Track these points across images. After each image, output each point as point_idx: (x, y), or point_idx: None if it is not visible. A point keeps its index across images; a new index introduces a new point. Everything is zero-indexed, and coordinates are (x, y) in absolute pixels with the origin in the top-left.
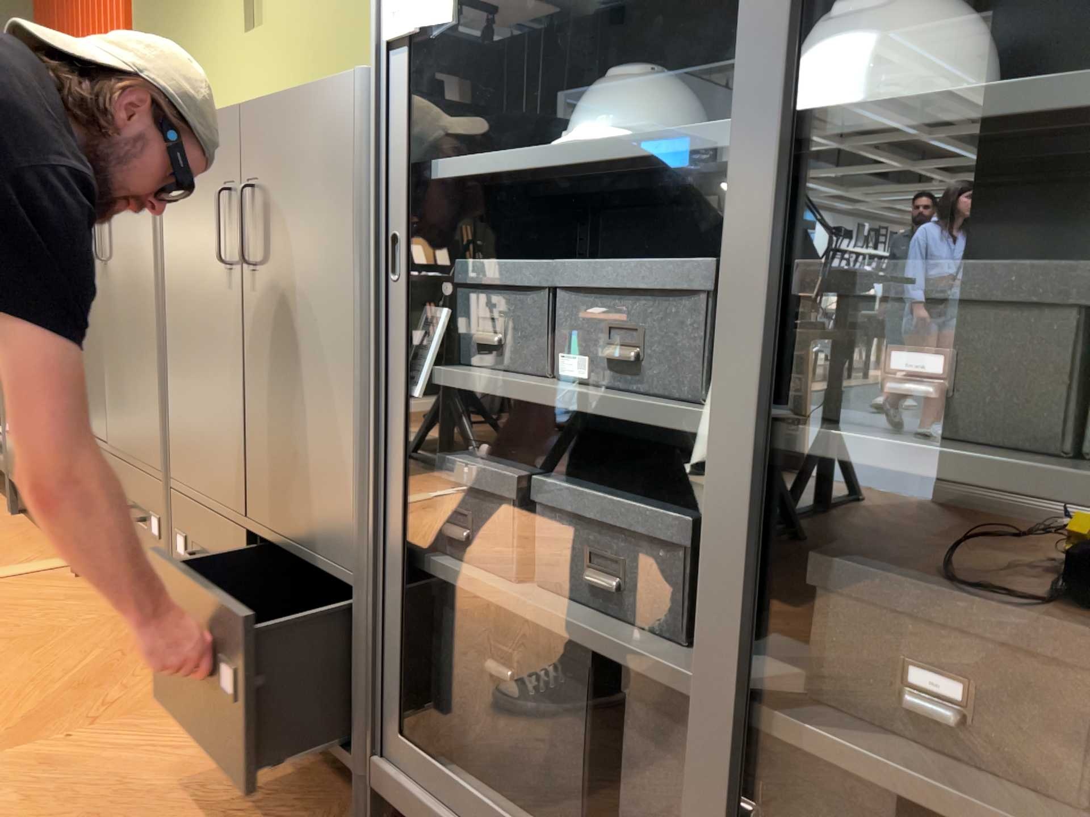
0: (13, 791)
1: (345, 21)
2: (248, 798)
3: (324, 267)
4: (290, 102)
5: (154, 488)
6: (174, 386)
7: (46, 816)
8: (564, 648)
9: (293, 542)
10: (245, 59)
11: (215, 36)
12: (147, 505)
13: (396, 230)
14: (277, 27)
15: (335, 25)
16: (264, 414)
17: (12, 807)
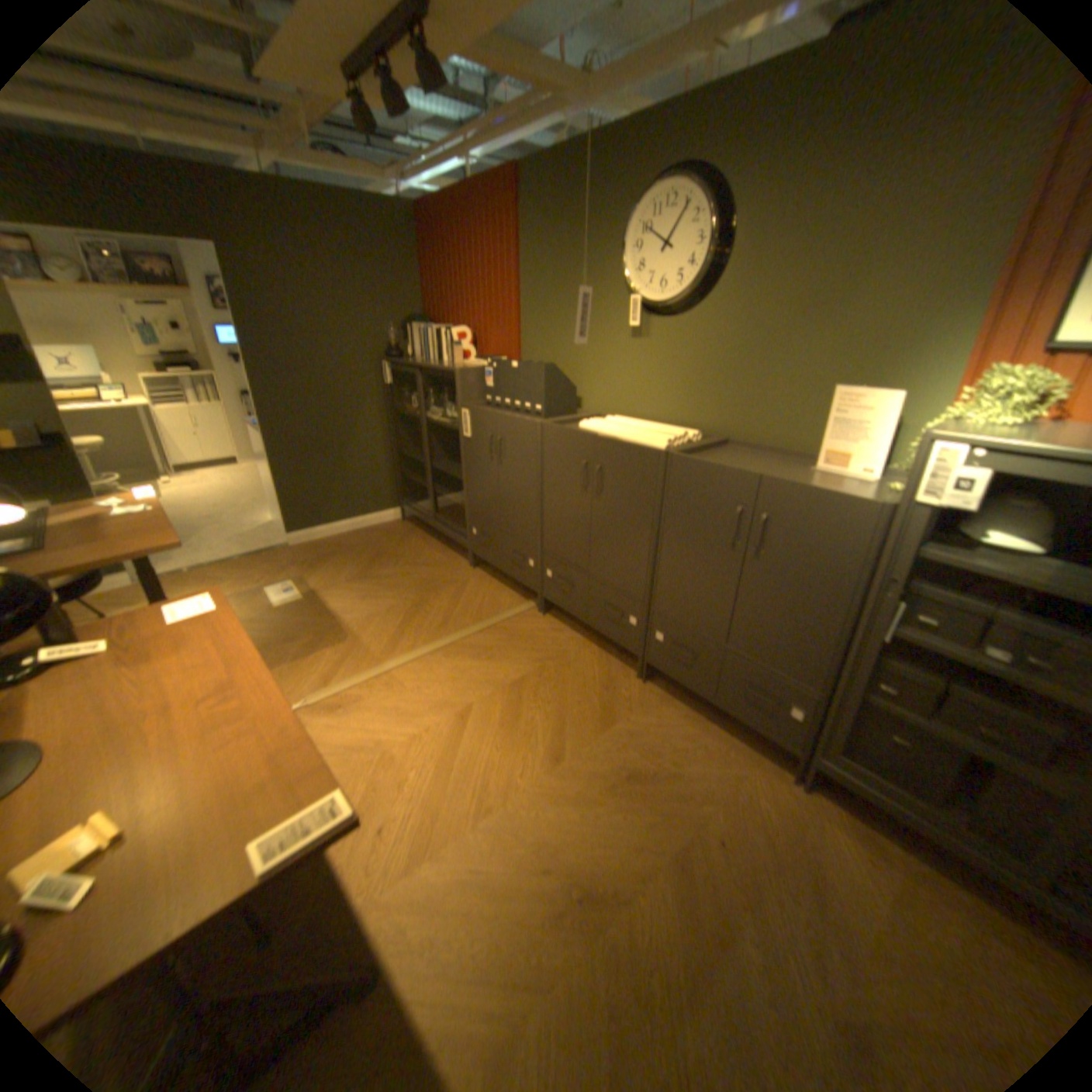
0: (631, 746)
1: (727, 357)
2: (726, 751)
3: (829, 572)
4: (814, 492)
5: (634, 604)
6: (665, 571)
7: (655, 759)
8: (947, 743)
9: (769, 666)
10: (629, 351)
11: (602, 330)
12: (626, 609)
13: (895, 577)
14: (662, 342)
15: (717, 356)
16: (755, 610)
17: (638, 755)
